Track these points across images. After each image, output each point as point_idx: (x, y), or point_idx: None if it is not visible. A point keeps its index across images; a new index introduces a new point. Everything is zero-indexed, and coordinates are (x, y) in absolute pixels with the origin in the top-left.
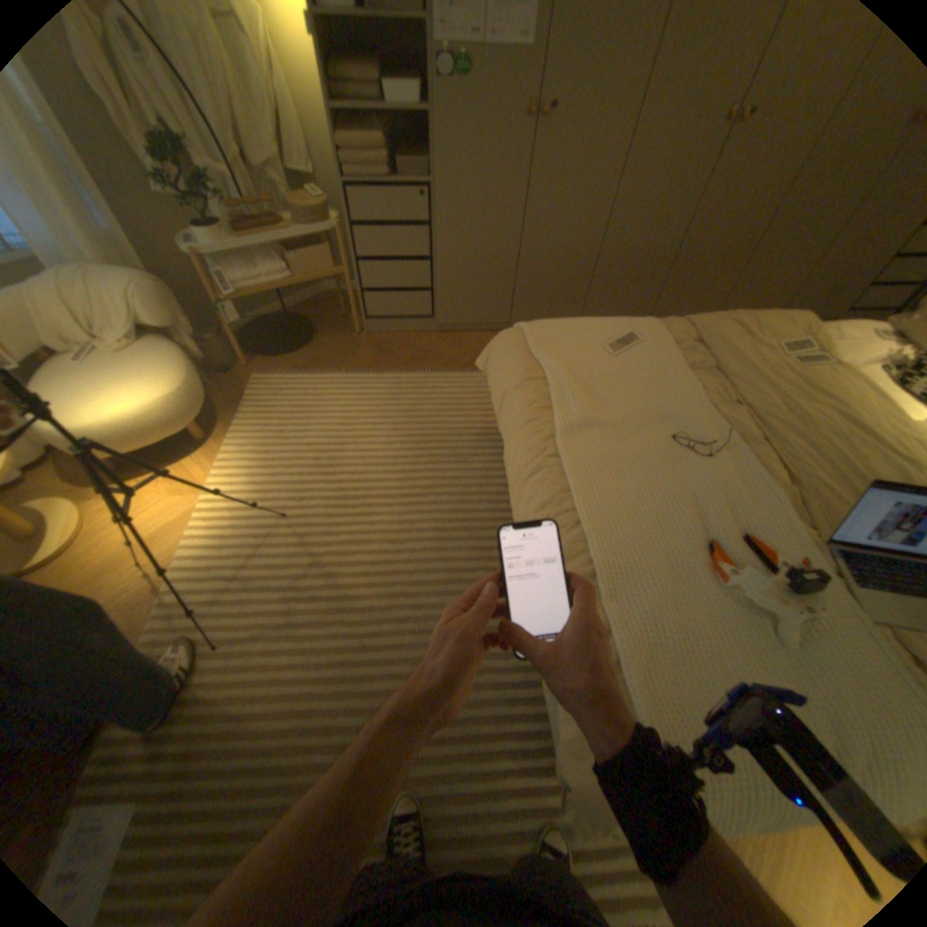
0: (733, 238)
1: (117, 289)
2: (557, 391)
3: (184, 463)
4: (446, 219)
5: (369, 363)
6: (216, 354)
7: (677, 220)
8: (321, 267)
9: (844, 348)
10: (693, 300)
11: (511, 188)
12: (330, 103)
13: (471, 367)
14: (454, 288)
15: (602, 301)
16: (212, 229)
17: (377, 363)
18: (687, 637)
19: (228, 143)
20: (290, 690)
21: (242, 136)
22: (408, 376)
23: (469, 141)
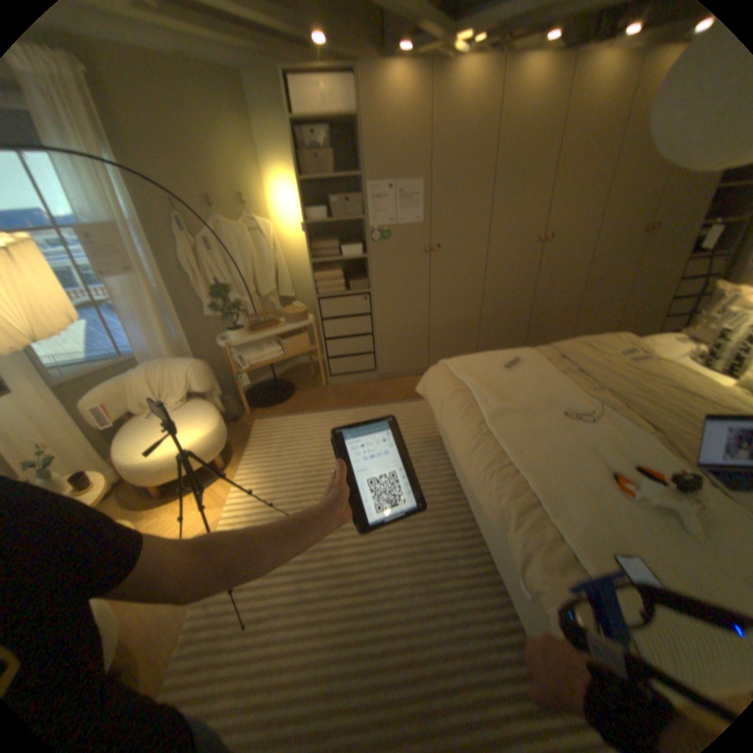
0: (563, 299)
1: (181, 369)
2: (477, 394)
3: (210, 485)
4: (380, 309)
5: (335, 404)
6: (230, 408)
7: (525, 293)
8: (302, 346)
9: (659, 350)
10: (550, 339)
11: (419, 288)
12: (311, 259)
13: (407, 398)
14: (388, 349)
15: (488, 346)
16: (239, 330)
17: (340, 403)
18: (618, 535)
19: (248, 285)
20: (309, 657)
21: (257, 280)
22: (363, 409)
23: (391, 268)
